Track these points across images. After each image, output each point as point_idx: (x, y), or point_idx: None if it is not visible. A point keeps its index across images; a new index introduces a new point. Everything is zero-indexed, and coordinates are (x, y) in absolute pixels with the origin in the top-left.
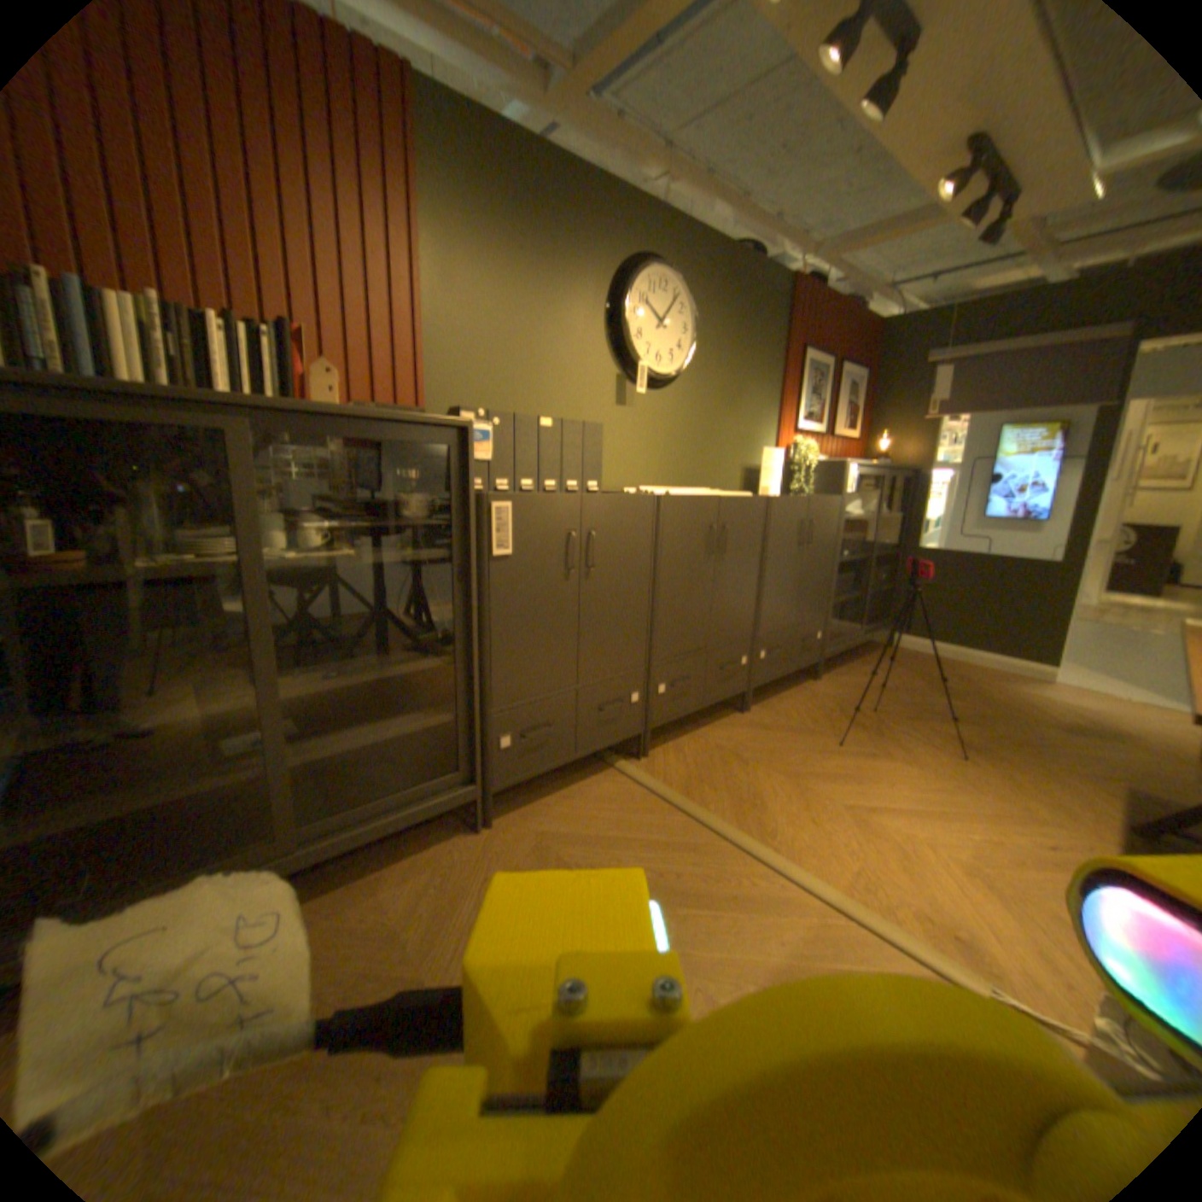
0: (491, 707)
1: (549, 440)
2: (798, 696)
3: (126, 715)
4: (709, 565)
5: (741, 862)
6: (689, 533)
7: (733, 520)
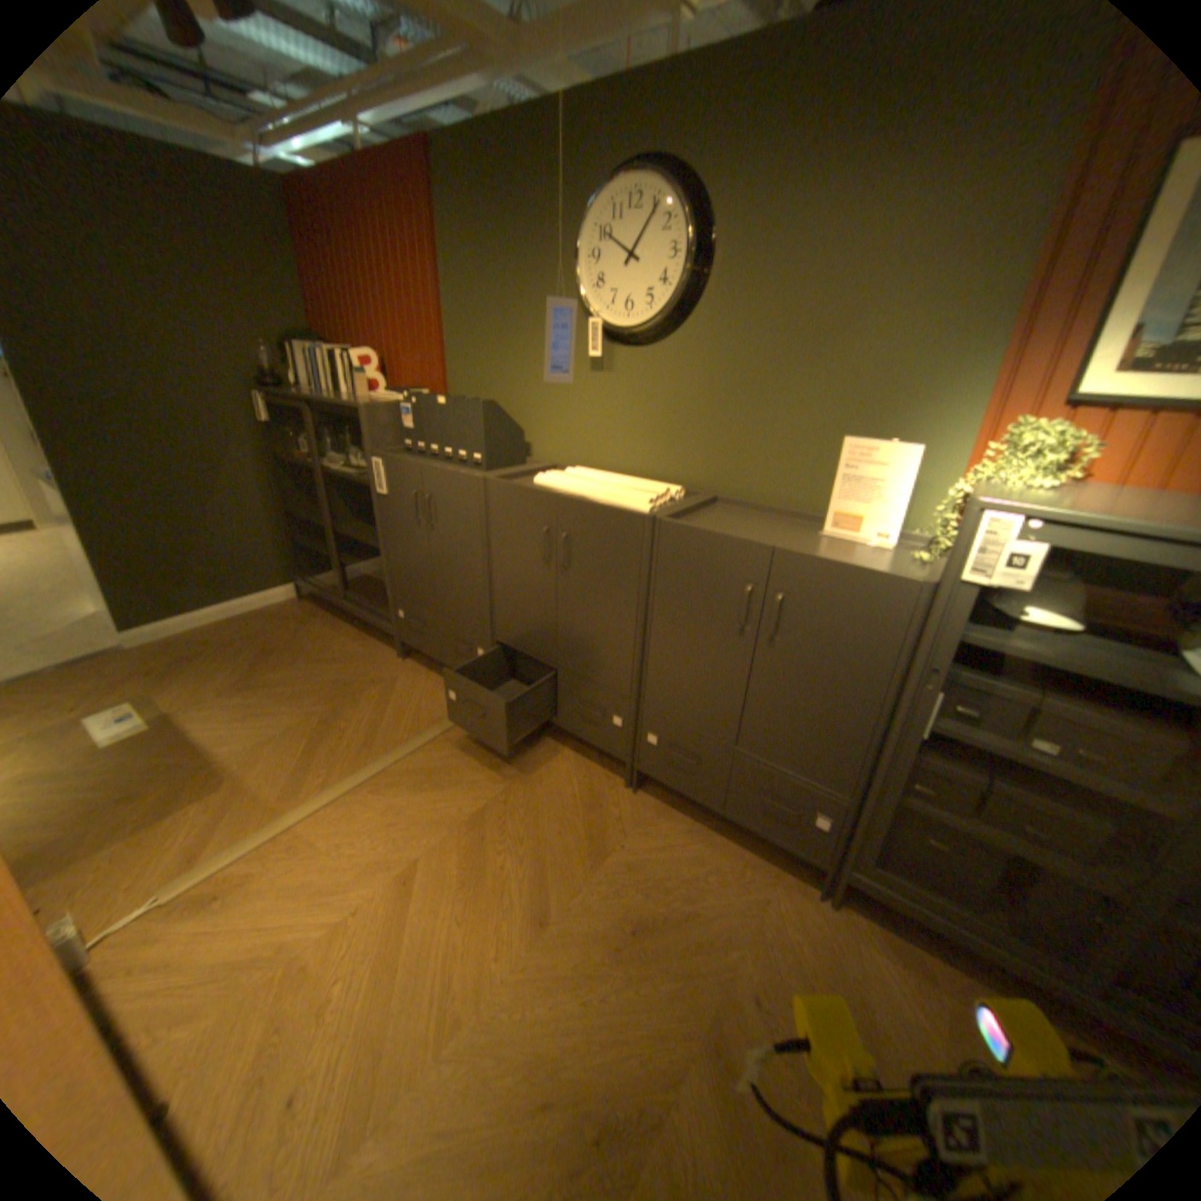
0: (392, 587)
1: (445, 416)
2: (727, 861)
3: (317, 516)
4: (548, 573)
5: (344, 770)
6: (519, 528)
7: (580, 533)
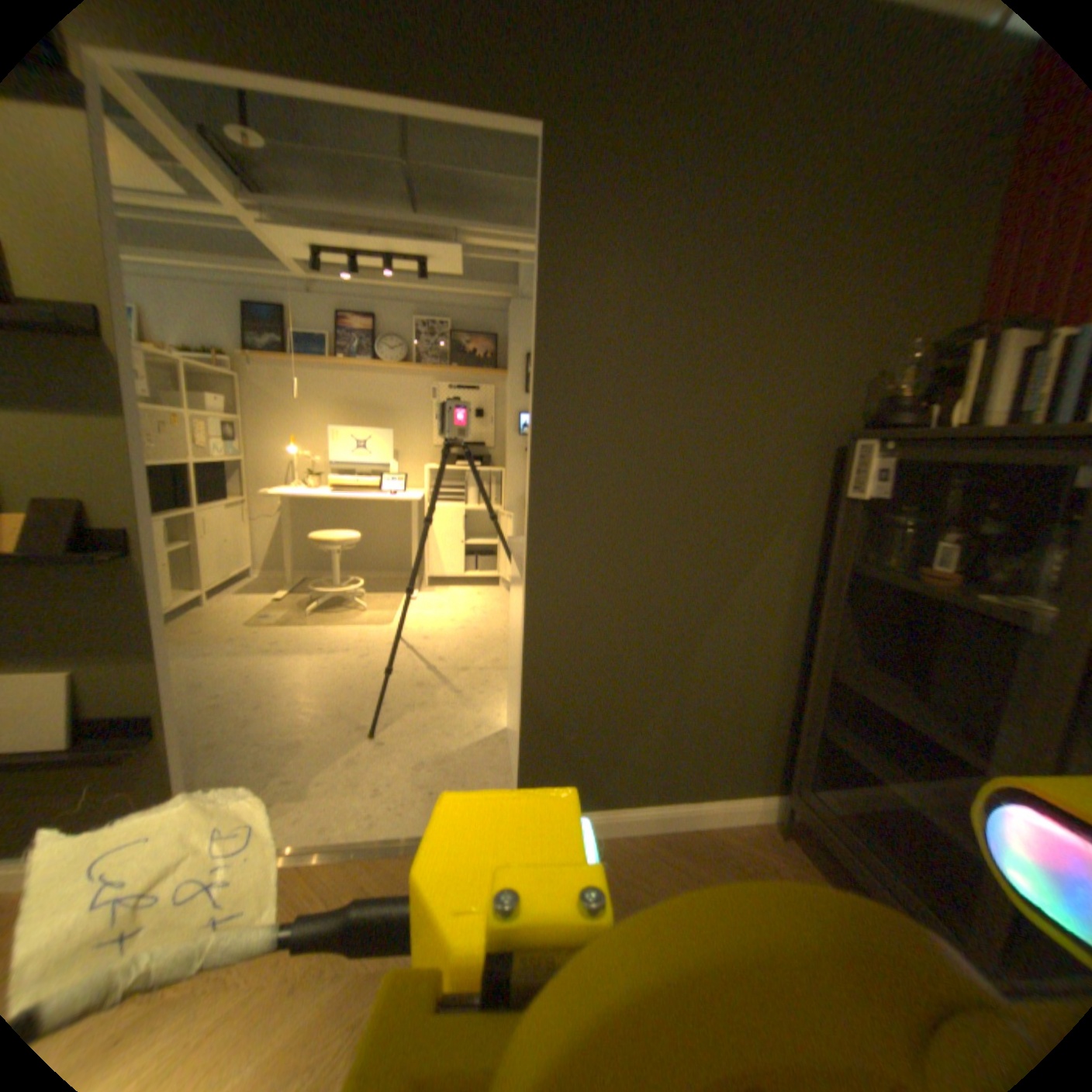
0: None
1: None
2: None
3: (926, 721)
4: None
5: None
6: None
7: None
